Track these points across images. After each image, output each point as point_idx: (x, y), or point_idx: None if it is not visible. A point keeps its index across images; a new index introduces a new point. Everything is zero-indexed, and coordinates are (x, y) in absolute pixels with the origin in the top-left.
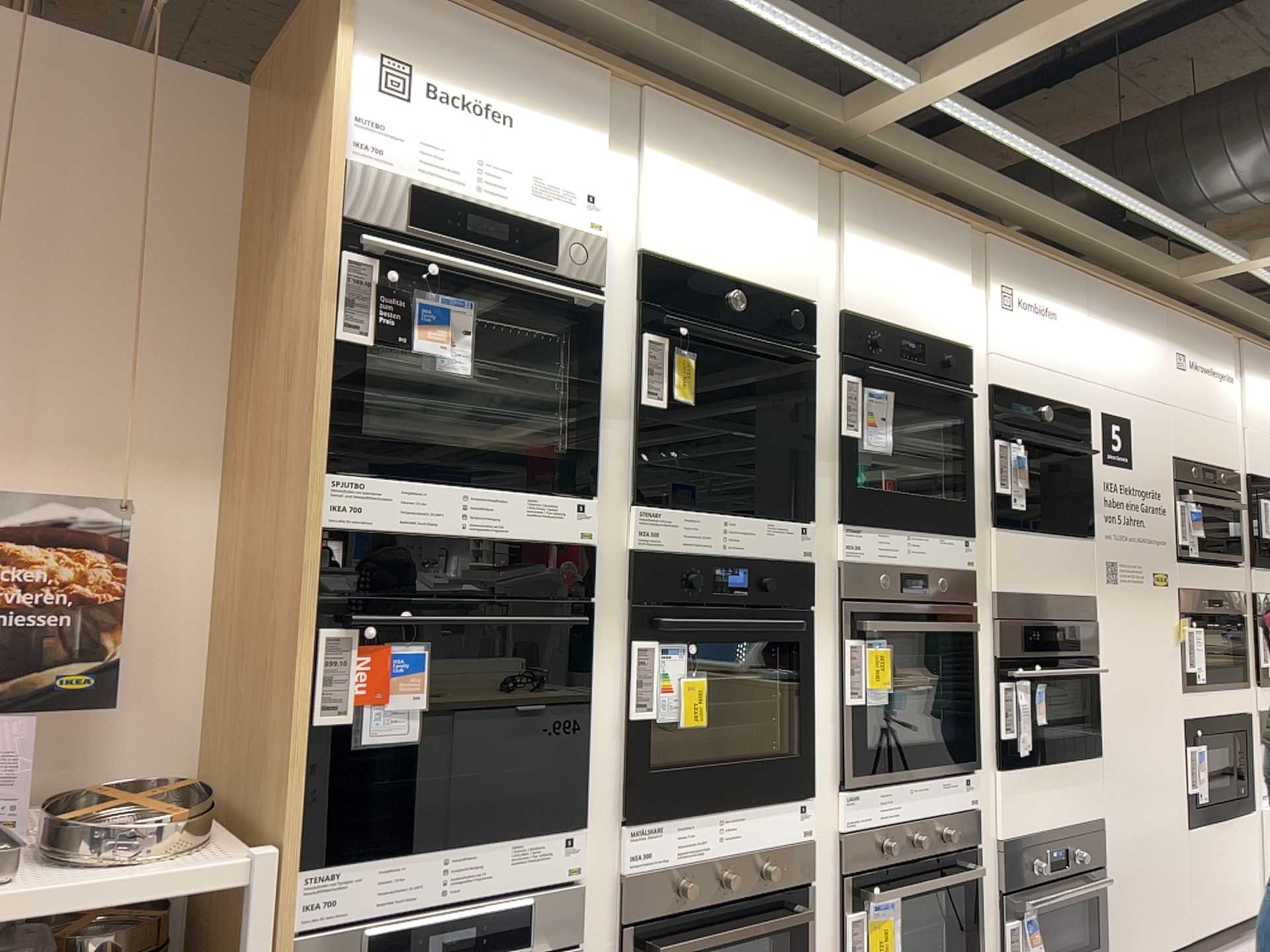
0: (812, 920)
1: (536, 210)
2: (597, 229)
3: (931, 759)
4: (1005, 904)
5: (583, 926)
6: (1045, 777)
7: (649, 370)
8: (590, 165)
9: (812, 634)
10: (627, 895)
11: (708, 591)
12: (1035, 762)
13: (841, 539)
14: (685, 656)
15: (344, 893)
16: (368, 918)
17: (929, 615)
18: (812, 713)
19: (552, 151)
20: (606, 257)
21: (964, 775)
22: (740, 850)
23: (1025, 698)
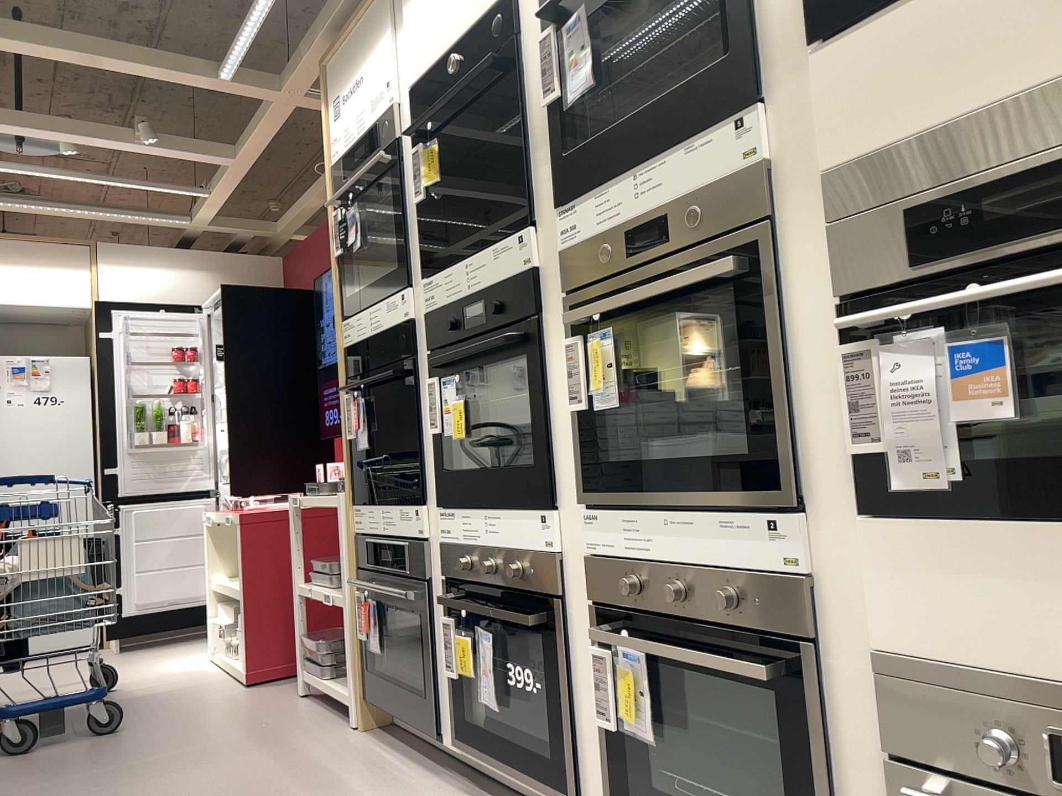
0: (558, 636)
1: (371, 122)
2: (390, 102)
3: (696, 483)
4: (892, 783)
5: (431, 571)
6: (1041, 554)
7: (412, 177)
8: (384, 63)
9: (535, 341)
10: (440, 557)
11: (460, 327)
12: (994, 513)
13: (558, 226)
14: (452, 383)
15: (361, 519)
16: (368, 533)
17: (675, 271)
18: (542, 423)
19: (372, 76)
20: (398, 115)
21: (766, 515)
22: (498, 545)
23: (931, 368)
